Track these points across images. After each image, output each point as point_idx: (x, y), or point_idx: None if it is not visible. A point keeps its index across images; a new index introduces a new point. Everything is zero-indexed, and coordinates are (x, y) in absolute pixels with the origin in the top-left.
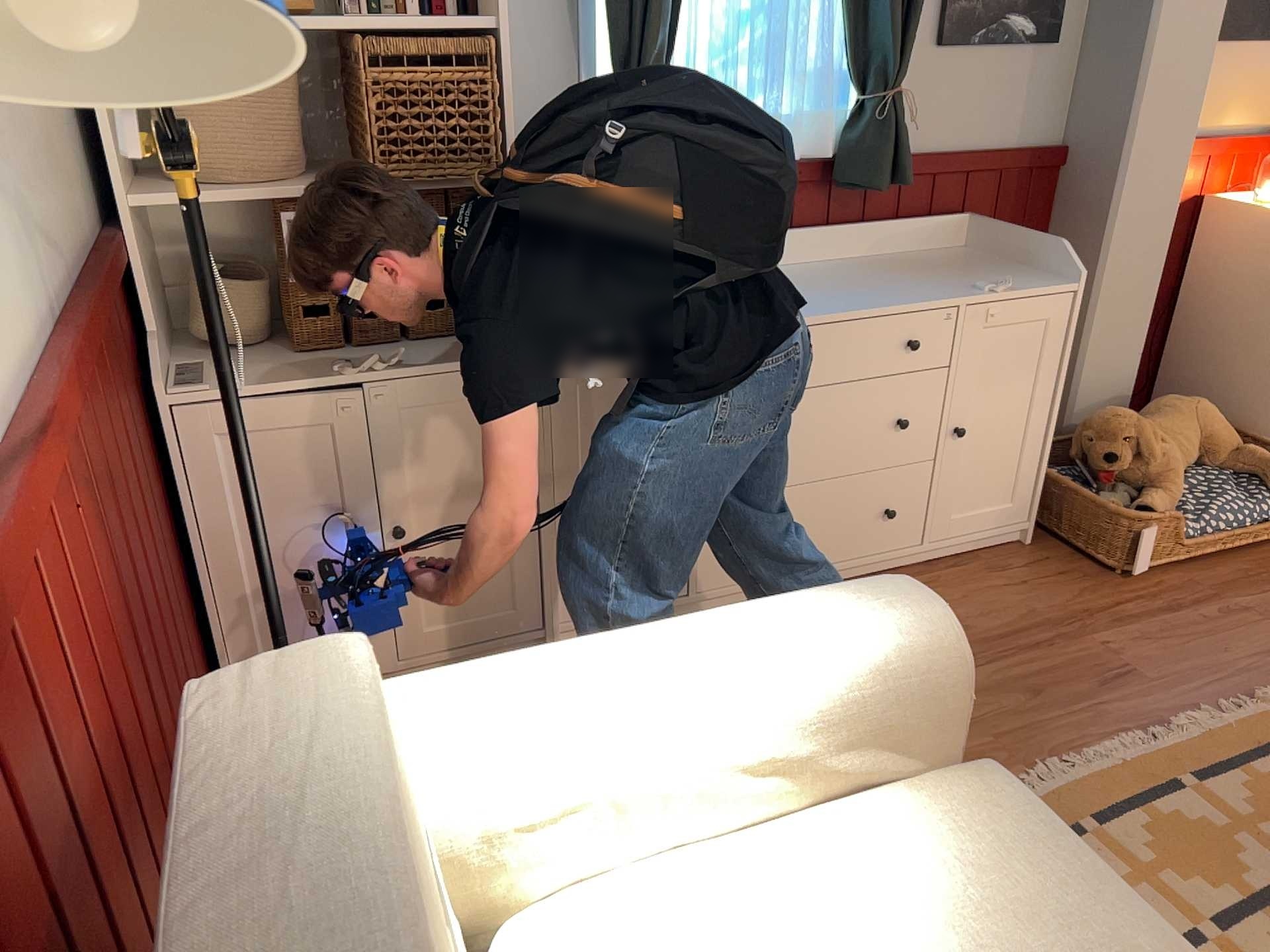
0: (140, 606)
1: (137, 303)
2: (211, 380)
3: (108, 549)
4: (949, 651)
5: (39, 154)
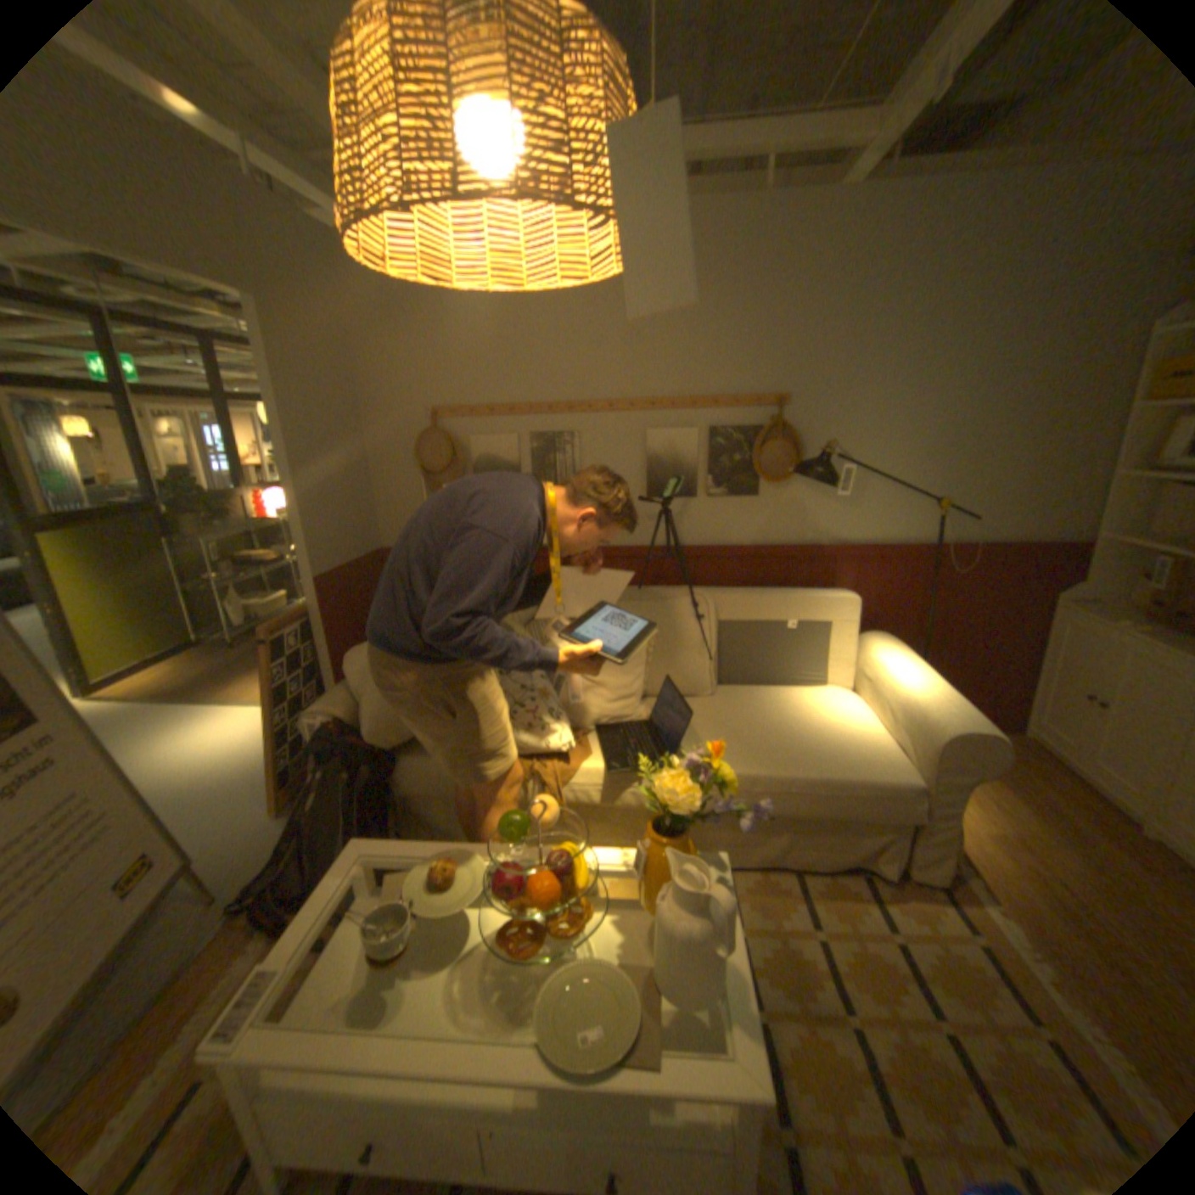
0: (950, 628)
1: (1090, 570)
2: (1088, 606)
3: (933, 599)
4: (952, 742)
5: (1018, 505)
